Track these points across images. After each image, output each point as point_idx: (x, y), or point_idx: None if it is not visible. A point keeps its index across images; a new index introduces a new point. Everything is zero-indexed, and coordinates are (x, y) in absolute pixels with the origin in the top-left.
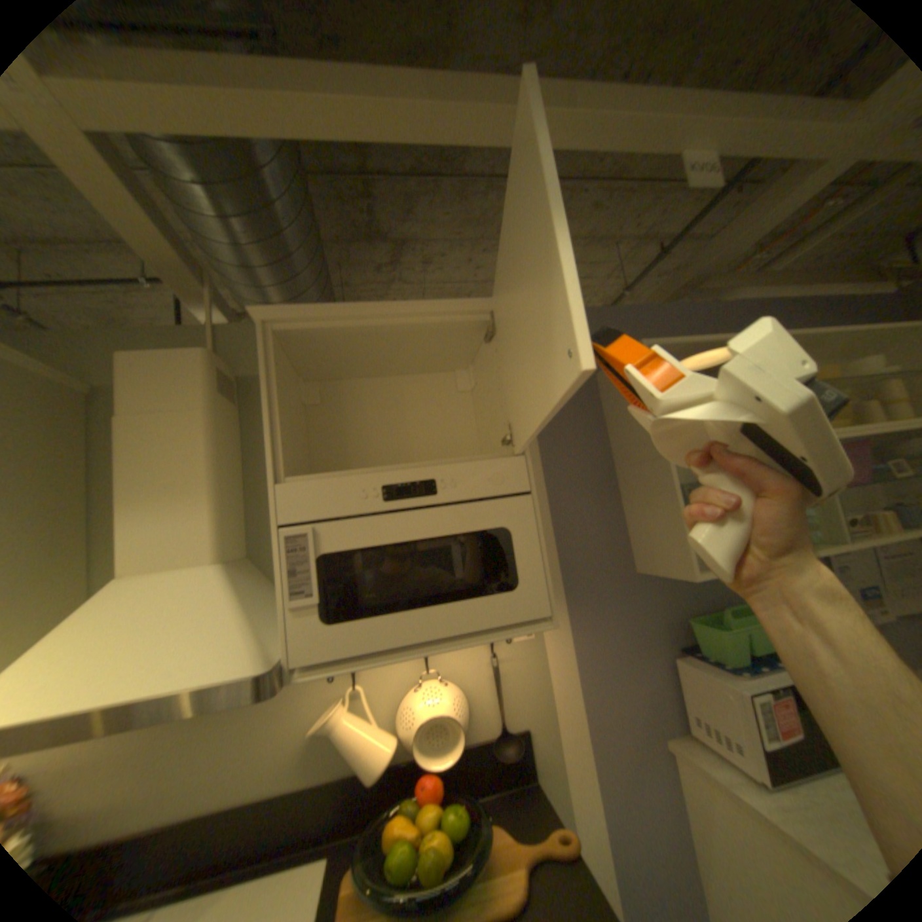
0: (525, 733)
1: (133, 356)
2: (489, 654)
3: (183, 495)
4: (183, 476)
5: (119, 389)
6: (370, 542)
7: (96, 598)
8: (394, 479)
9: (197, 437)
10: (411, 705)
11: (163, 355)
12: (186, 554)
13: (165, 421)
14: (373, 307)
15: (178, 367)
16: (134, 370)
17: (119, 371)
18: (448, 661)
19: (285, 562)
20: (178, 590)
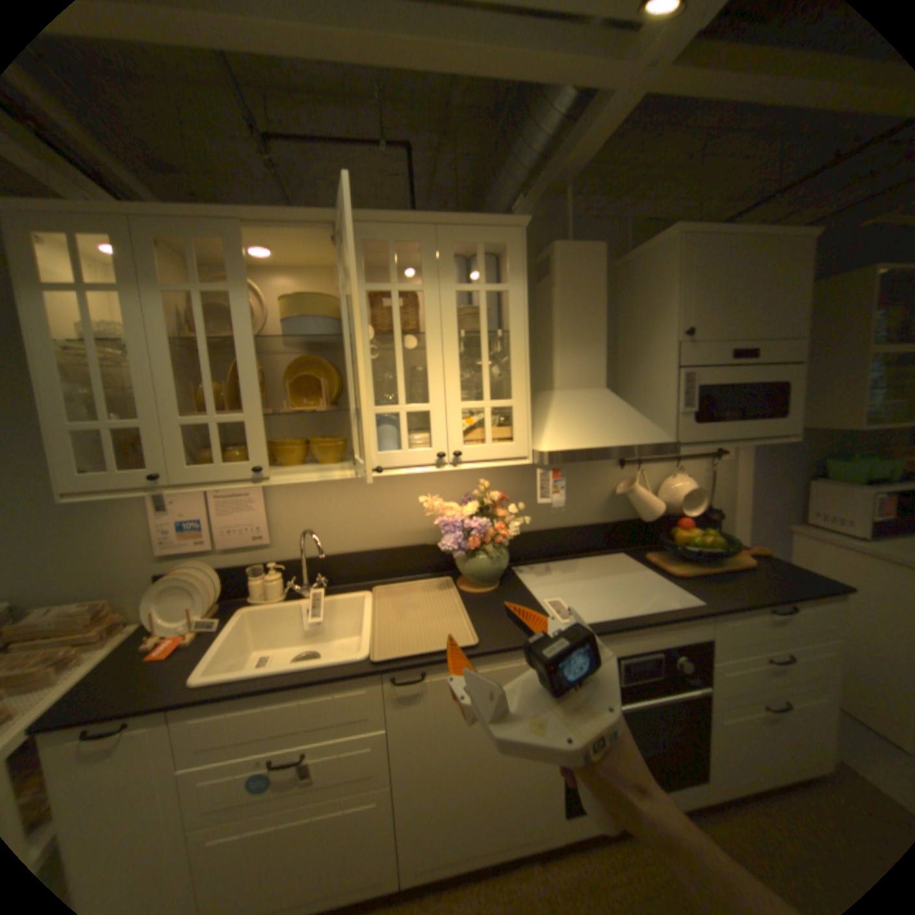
0: (720, 511)
1: (569, 245)
2: (710, 465)
3: (594, 344)
4: (594, 331)
5: (562, 268)
6: (724, 382)
7: (560, 399)
8: (741, 346)
9: (602, 306)
10: (674, 485)
11: (586, 245)
12: (595, 380)
13: (586, 294)
14: (747, 228)
15: (594, 255)
16: (569, 255)
17: (561, 254)
18: (686, 466)
19: (684, 387)
20: (601, 399)
